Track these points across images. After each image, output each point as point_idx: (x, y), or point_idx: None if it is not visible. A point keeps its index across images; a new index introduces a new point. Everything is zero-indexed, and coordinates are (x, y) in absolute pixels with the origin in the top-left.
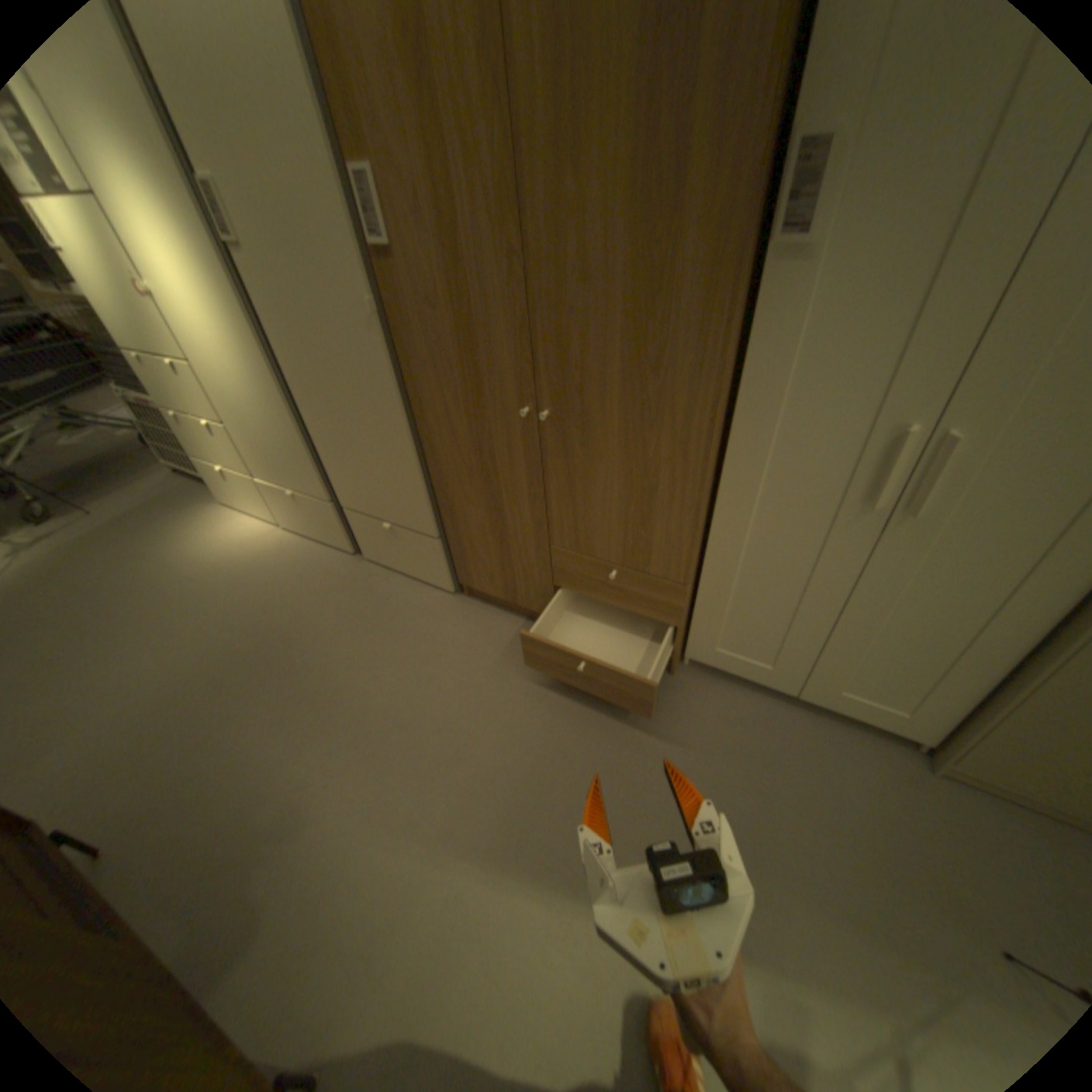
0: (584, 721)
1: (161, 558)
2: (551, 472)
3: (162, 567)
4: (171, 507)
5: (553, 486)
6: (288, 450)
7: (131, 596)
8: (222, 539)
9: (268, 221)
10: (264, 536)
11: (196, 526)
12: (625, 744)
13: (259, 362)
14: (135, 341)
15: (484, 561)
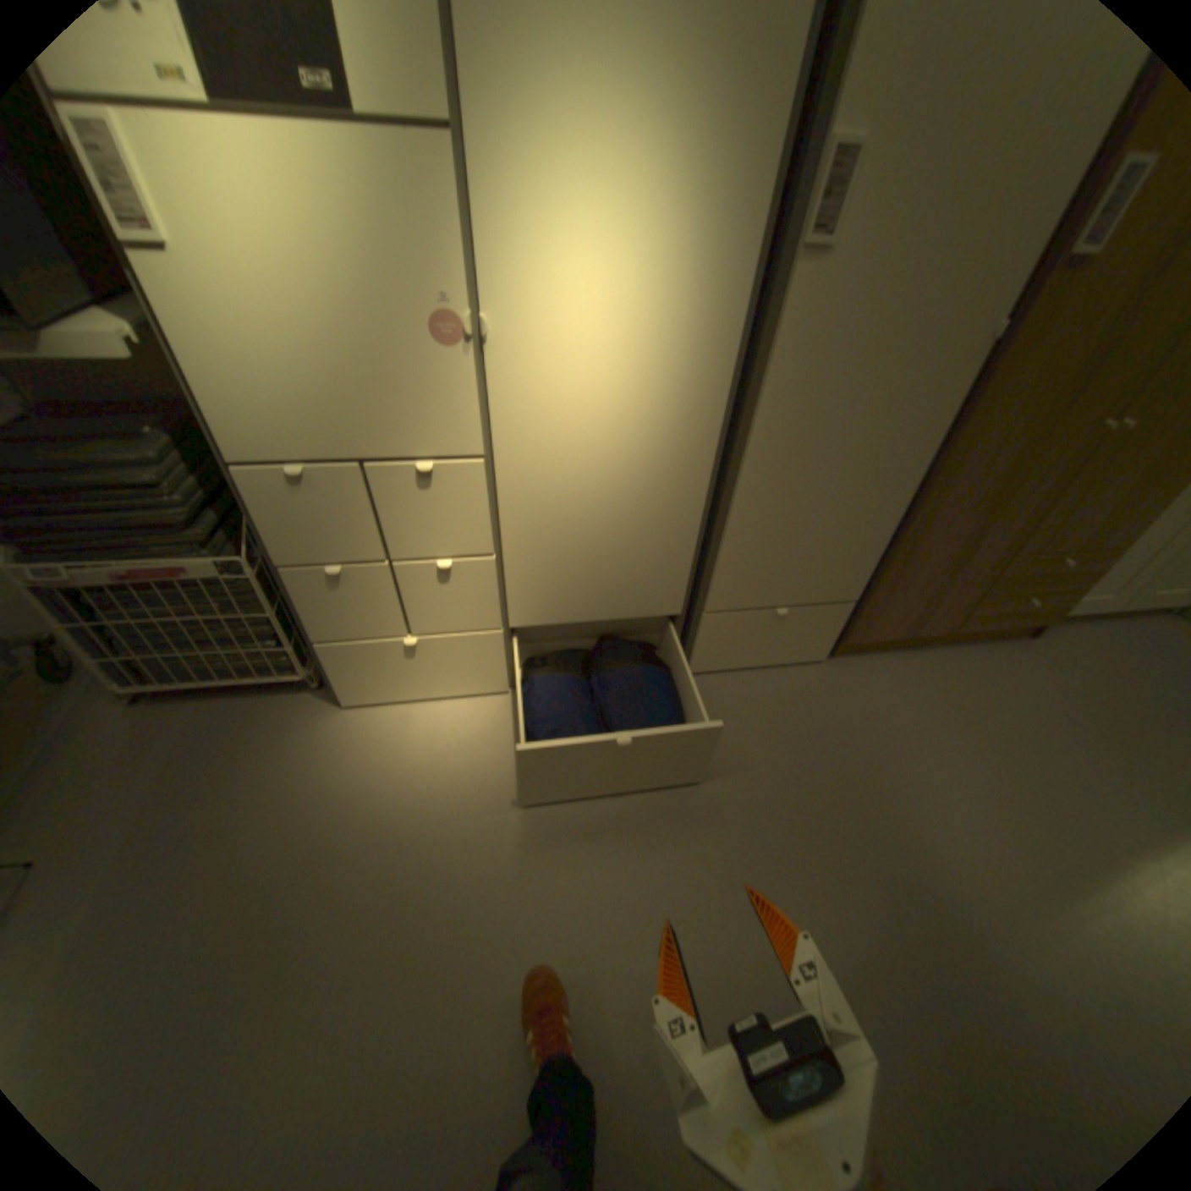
0: (1053, 704)
1: (368, 837)
2: (1080, 480)
3: (399, 847)
4: (232, 758)
5: (1070, 494)
6: (651, 556)
7: (420, 920)
8: (434, 752)
9: (923, 212)
10: (500, 714)
11: (348, 759)
12: (1091, 703)
13: (704, 428)
14: (309, 437)
15: (908, 604)
